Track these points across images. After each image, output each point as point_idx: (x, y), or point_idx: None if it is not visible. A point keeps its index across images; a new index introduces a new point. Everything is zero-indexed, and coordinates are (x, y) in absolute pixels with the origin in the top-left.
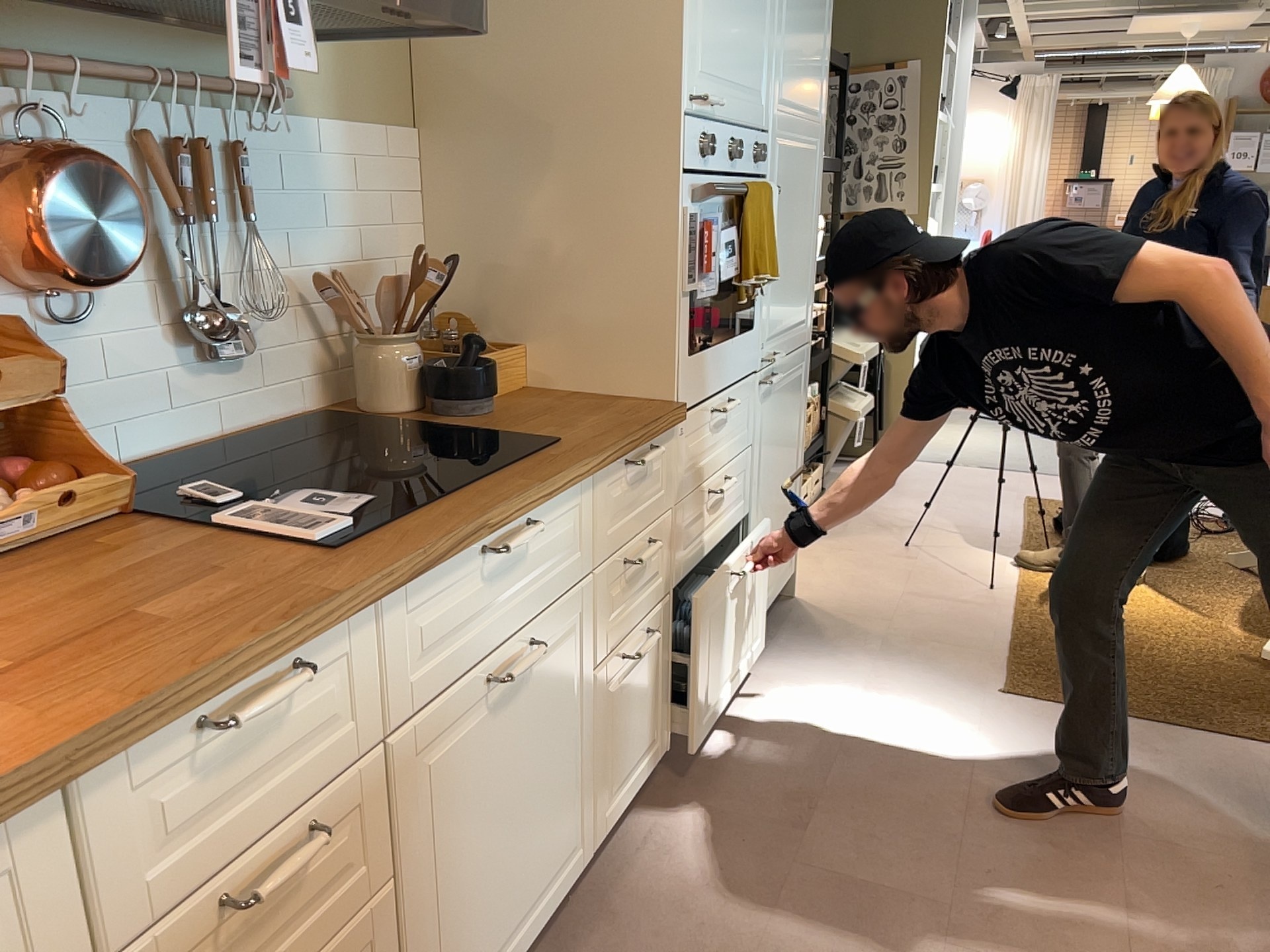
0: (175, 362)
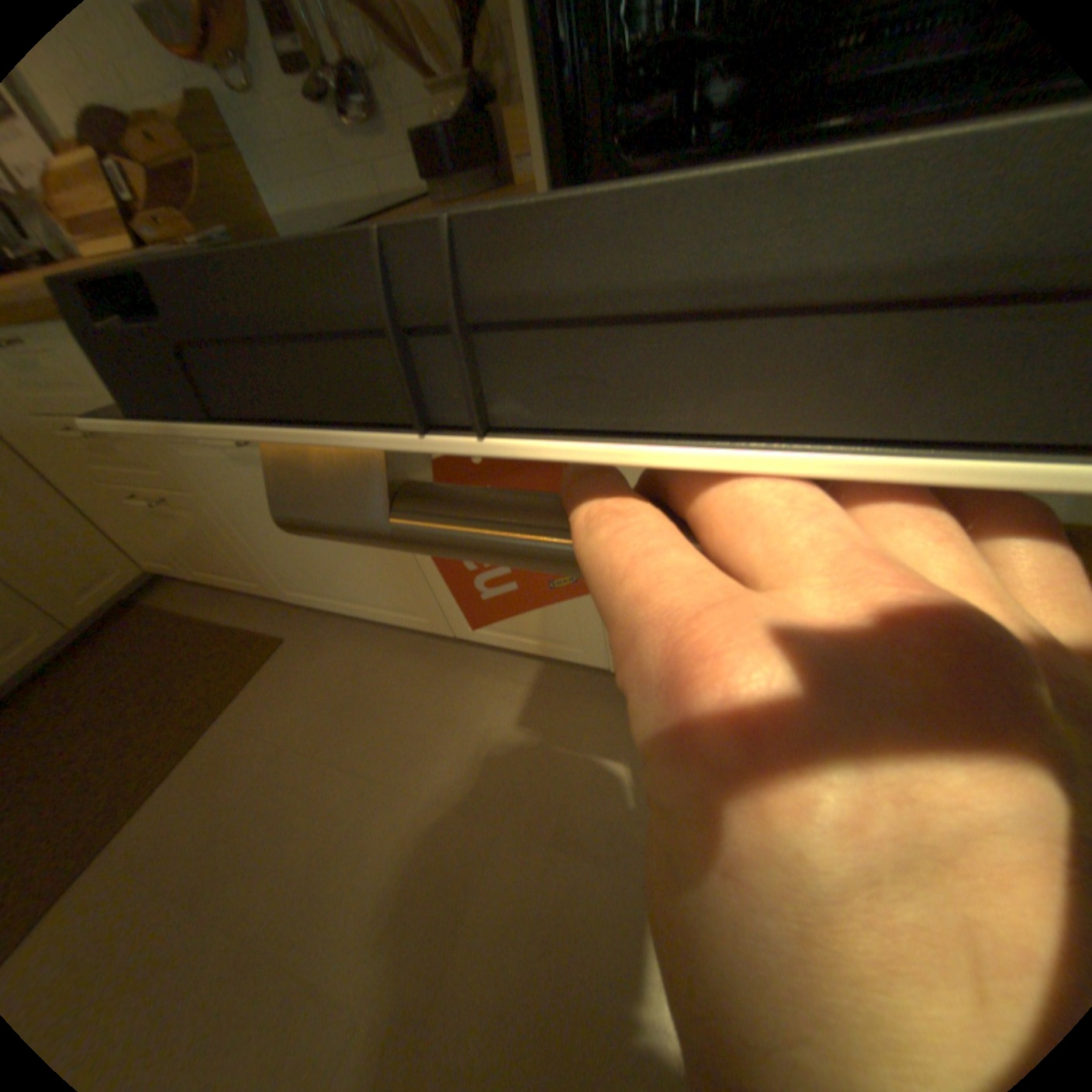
0: (327, 125)
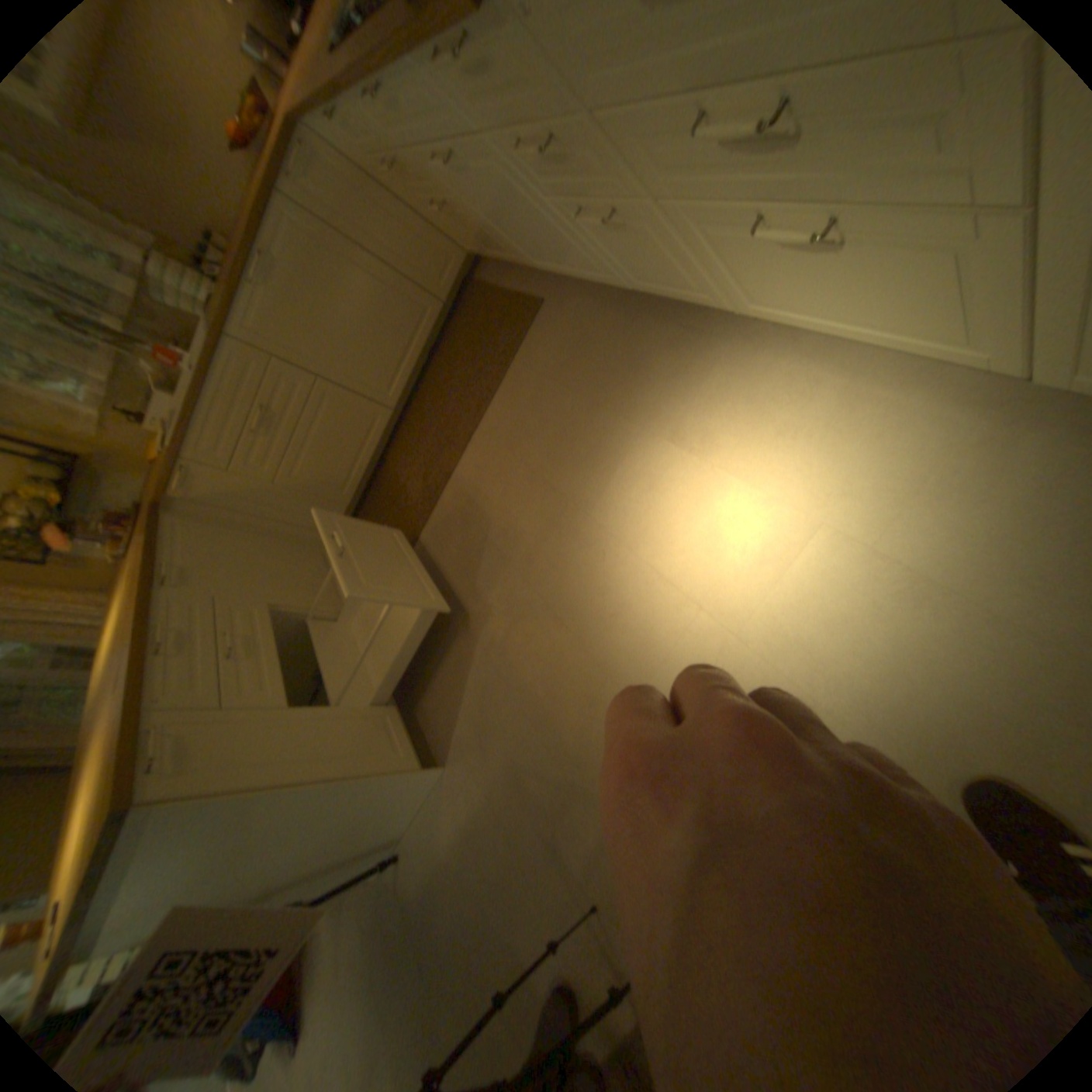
0: None
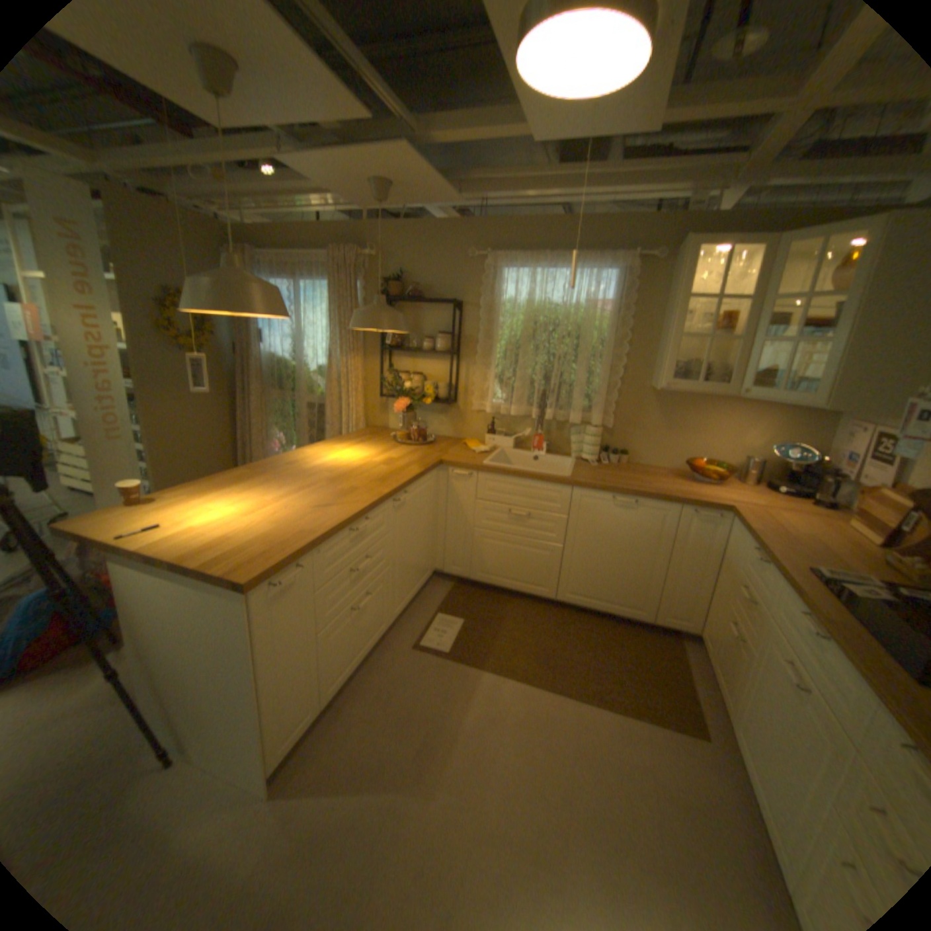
0: None
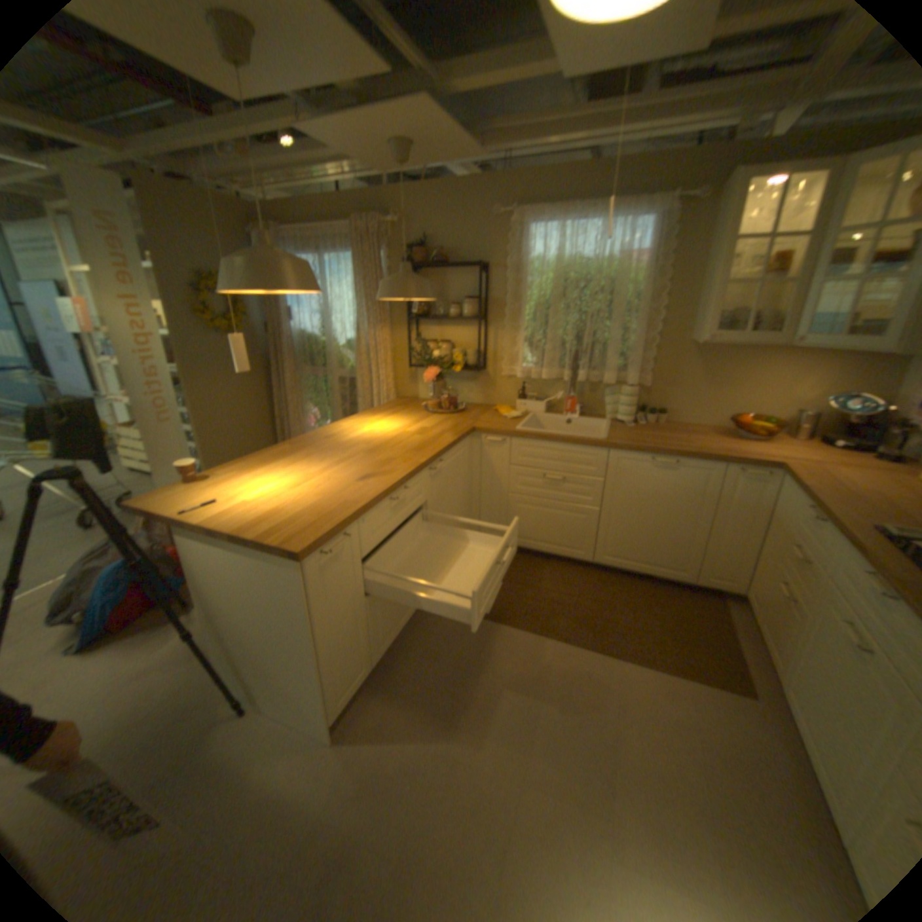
0: None
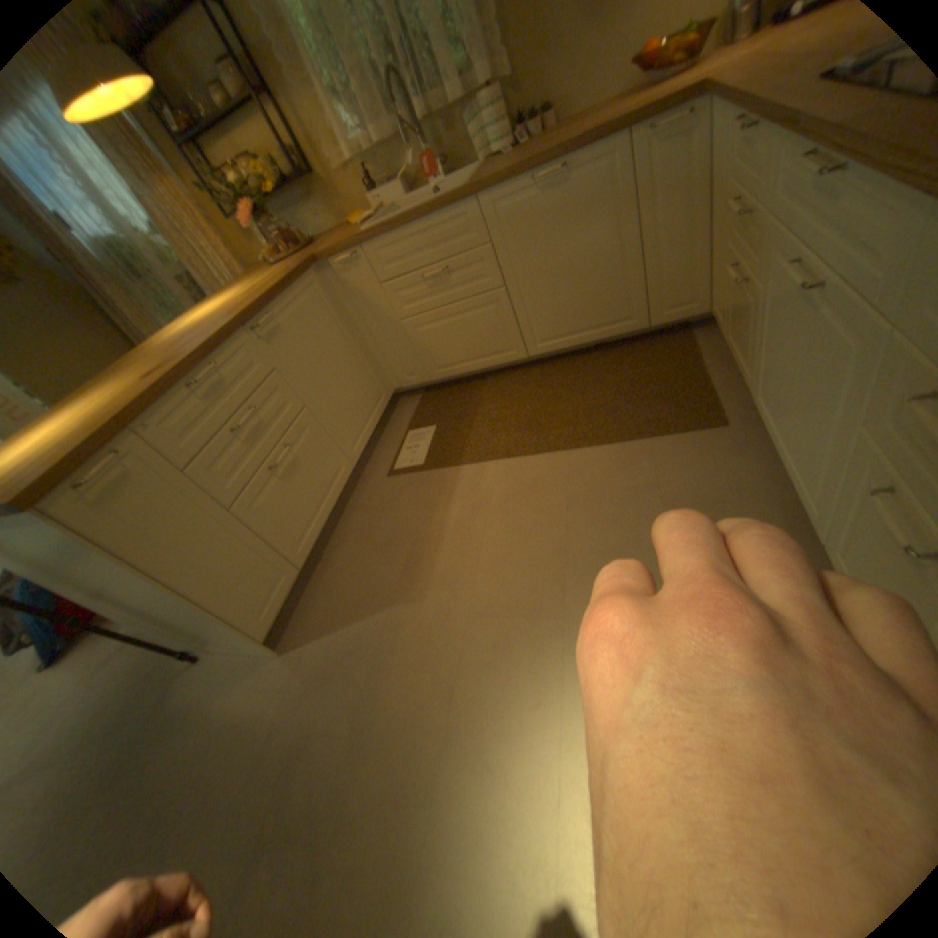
0: None
